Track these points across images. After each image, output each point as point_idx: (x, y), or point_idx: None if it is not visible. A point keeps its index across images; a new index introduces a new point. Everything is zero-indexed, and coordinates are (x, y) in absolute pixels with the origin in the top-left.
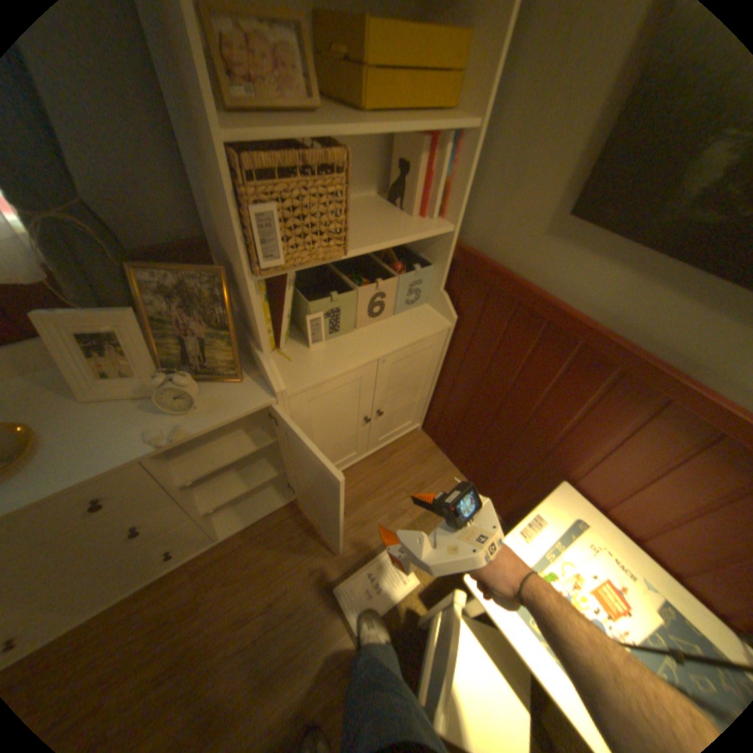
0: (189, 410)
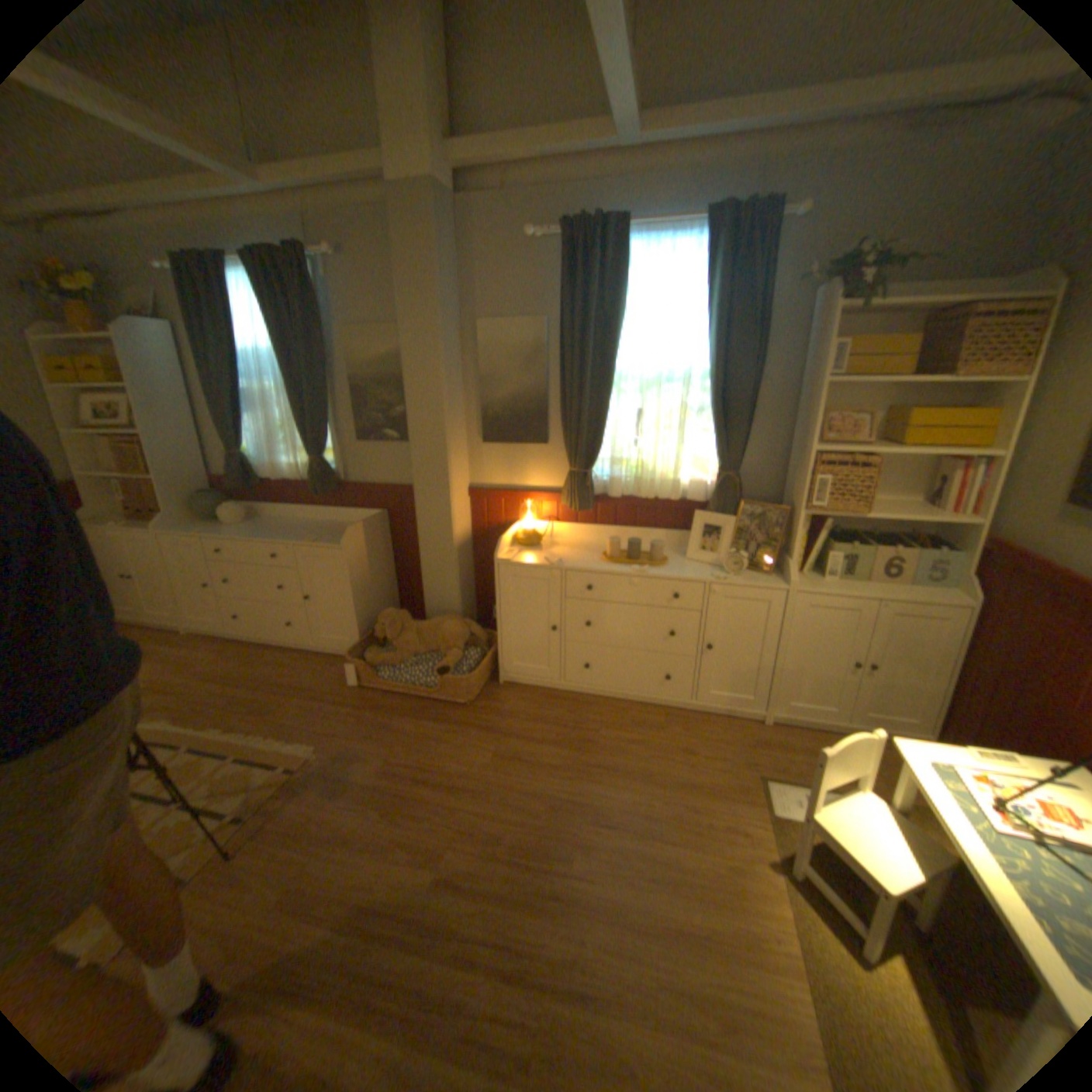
0: (737, 573)
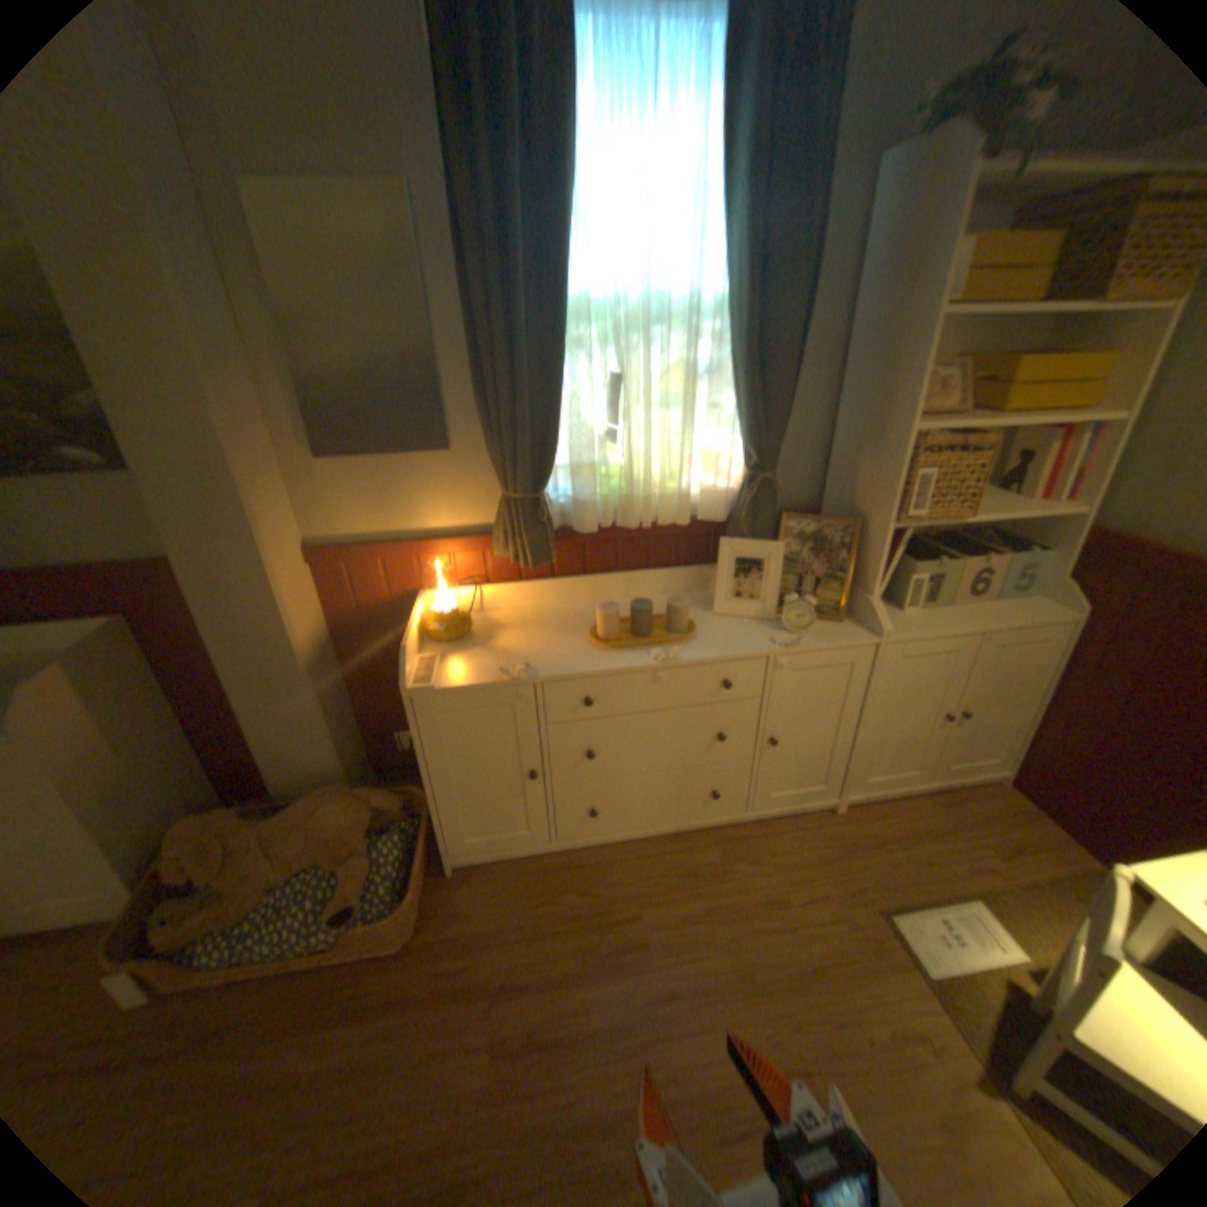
0: (804, 630)
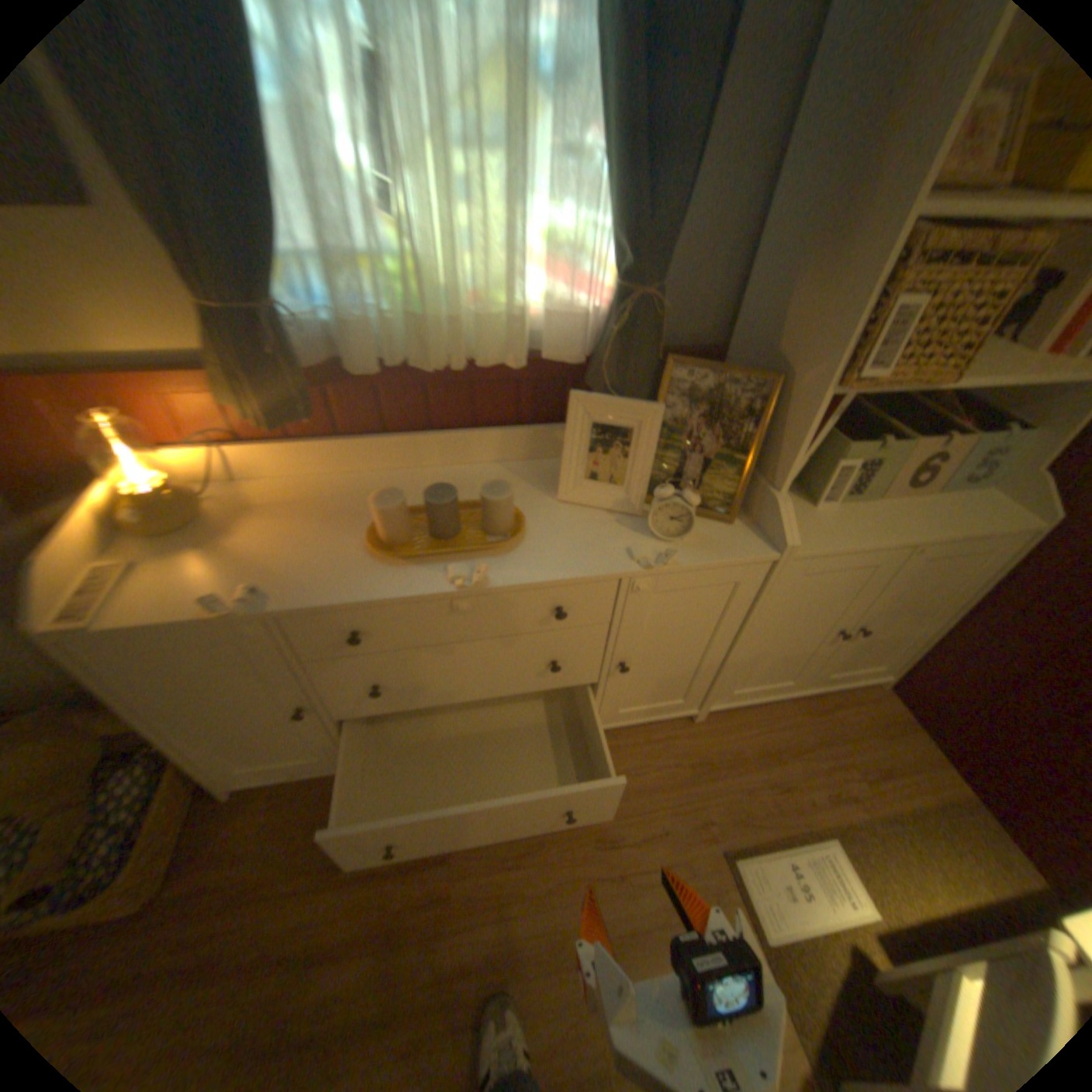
0: (679, 537)
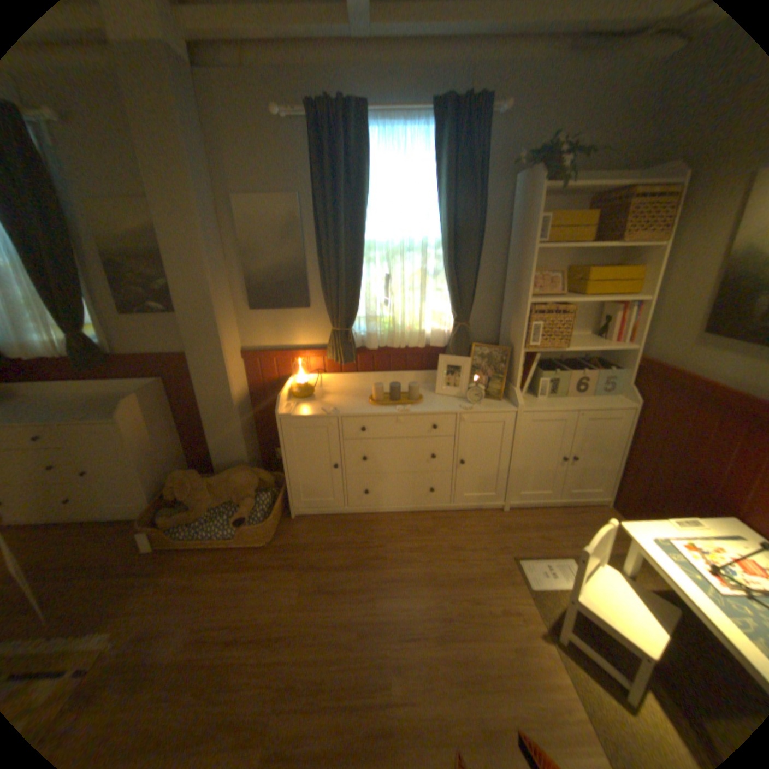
0: (478, 402)
